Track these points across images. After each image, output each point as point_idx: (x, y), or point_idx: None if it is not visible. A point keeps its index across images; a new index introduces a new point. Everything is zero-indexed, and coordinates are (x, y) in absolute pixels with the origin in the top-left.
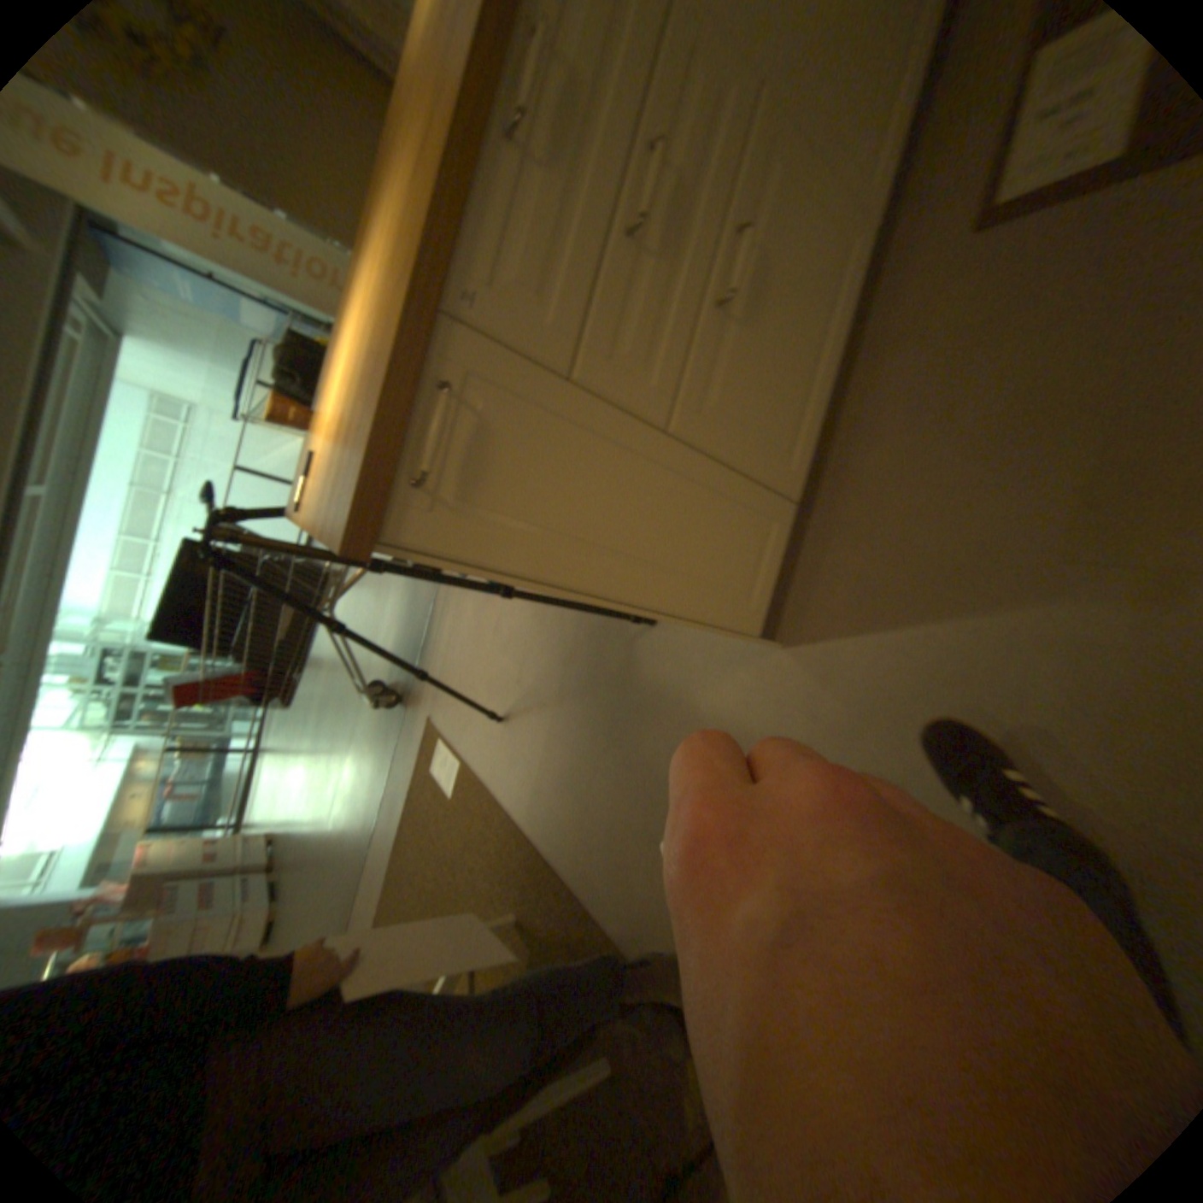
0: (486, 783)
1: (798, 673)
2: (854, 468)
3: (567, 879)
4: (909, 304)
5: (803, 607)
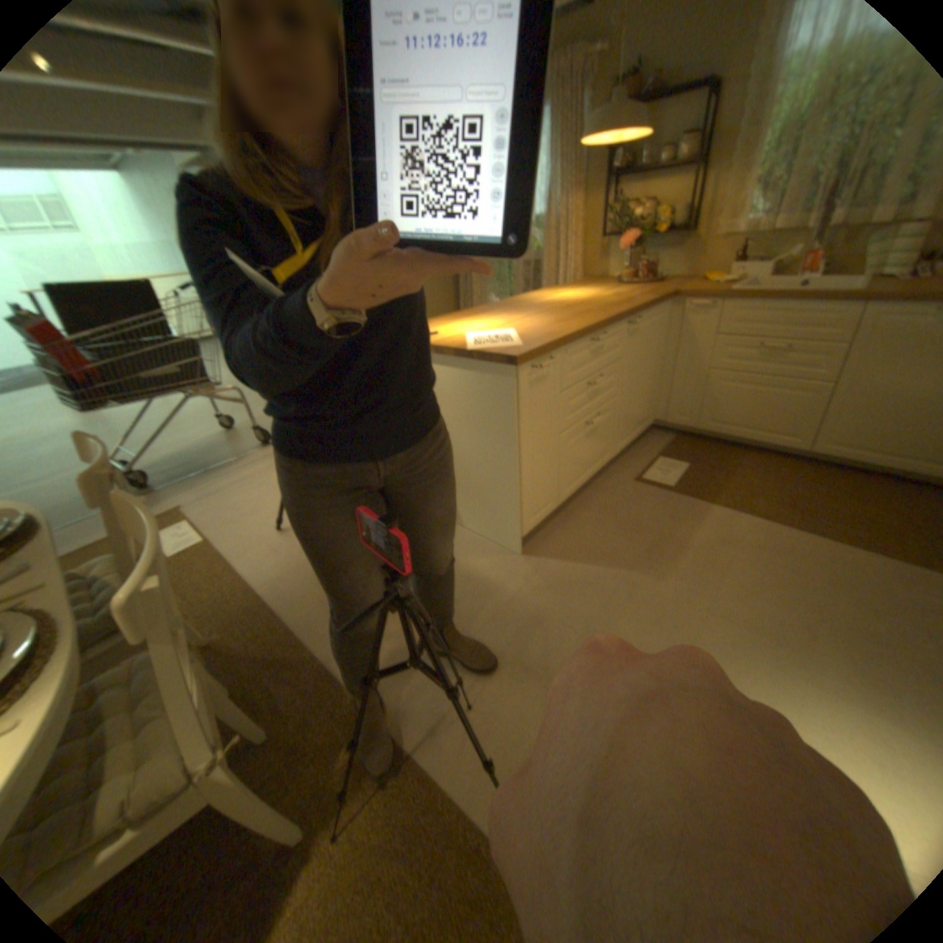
0: (225, 556)
1: (523, 563)
2: (574, 512)
3: (288, 622)
4: (608, 483)
5: (535, 543)
